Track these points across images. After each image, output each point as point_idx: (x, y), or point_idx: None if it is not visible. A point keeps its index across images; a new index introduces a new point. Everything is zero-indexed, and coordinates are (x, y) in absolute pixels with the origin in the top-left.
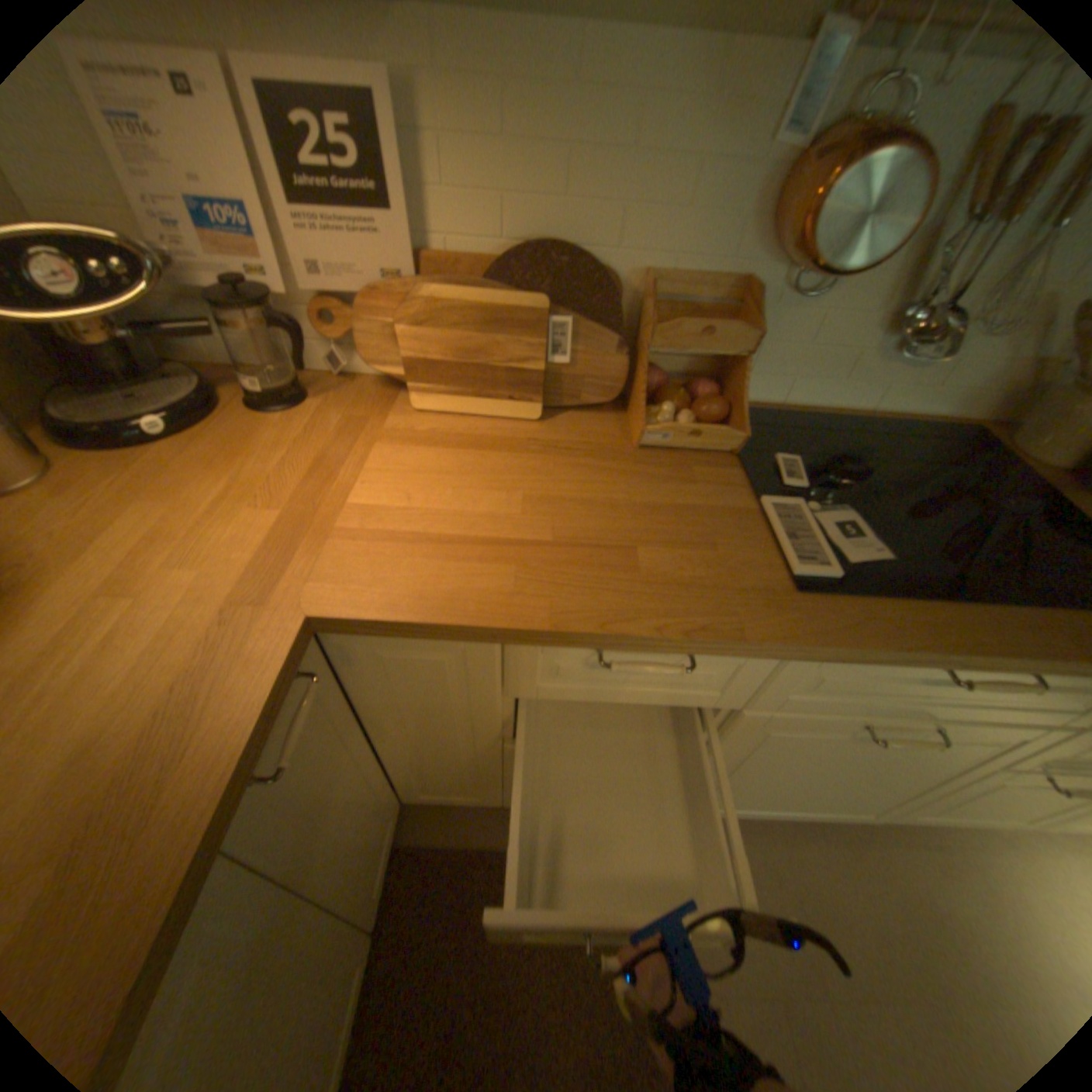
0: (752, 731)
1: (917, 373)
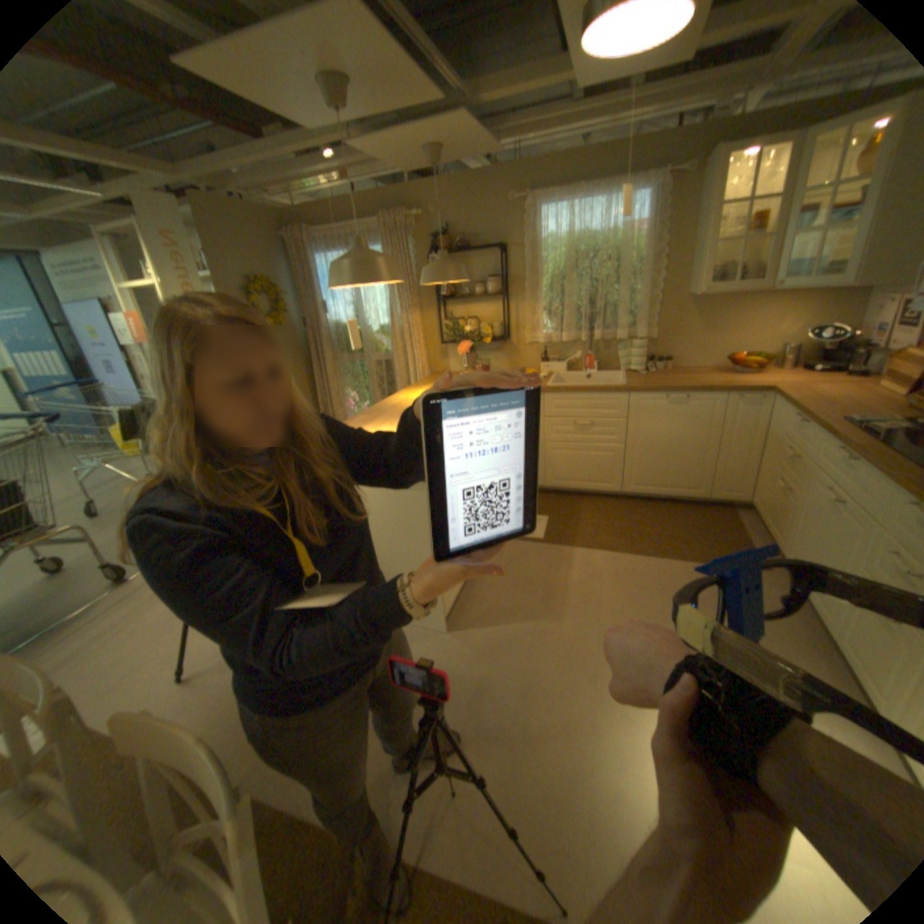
0: (811, 479)
1: None
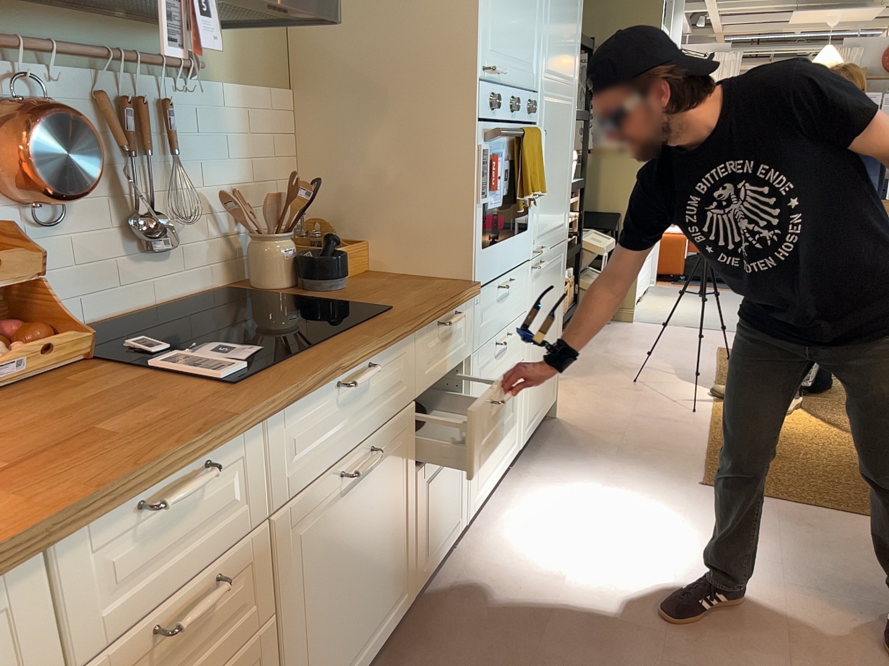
0: (282, 543)
1: (164, 266)
